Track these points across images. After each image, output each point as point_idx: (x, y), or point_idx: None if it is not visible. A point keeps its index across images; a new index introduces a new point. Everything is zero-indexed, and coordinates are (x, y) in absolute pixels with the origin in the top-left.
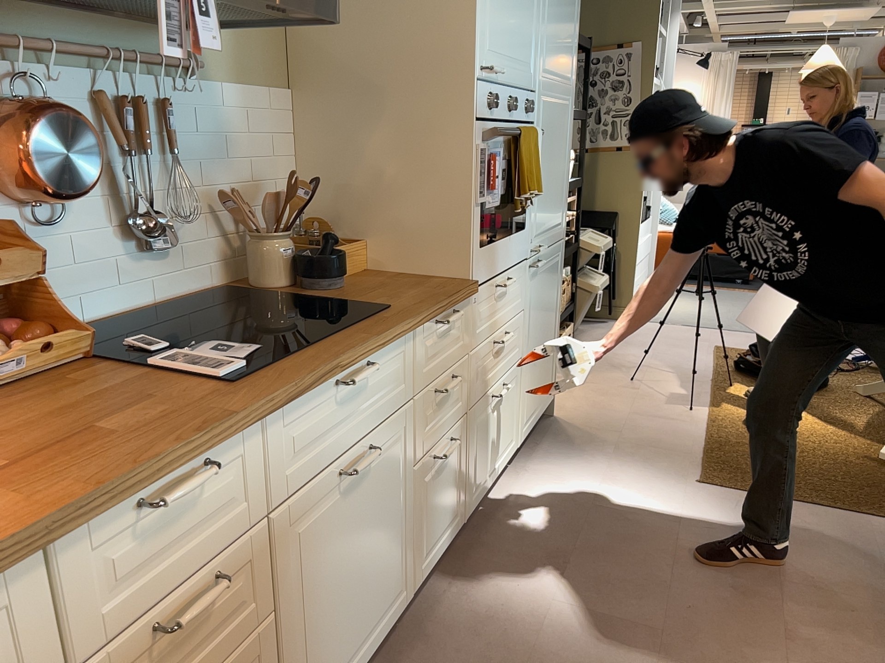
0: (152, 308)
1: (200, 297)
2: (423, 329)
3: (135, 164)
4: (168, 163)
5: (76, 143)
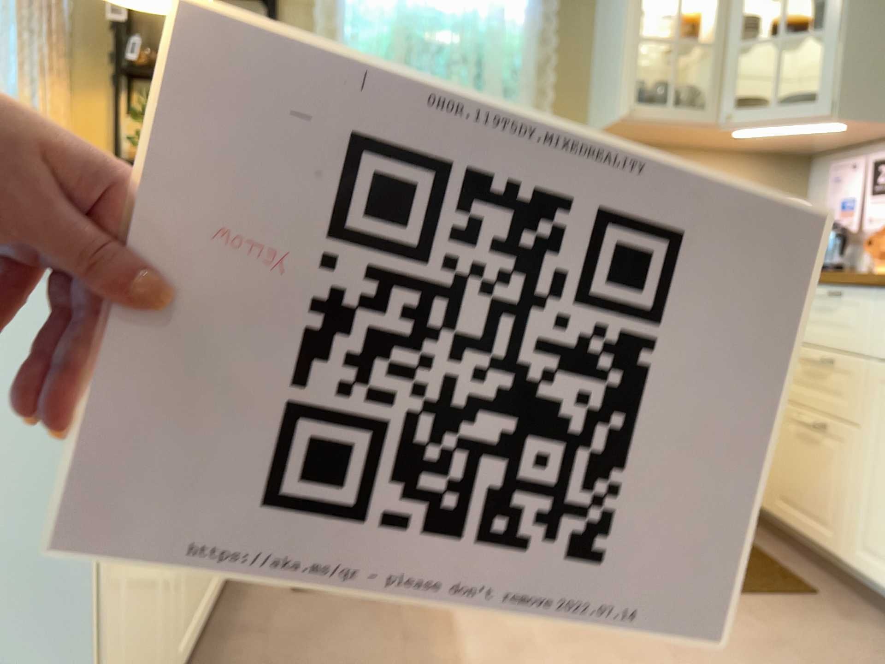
0: None
1: None
2: None
3: None
4: None
5: None
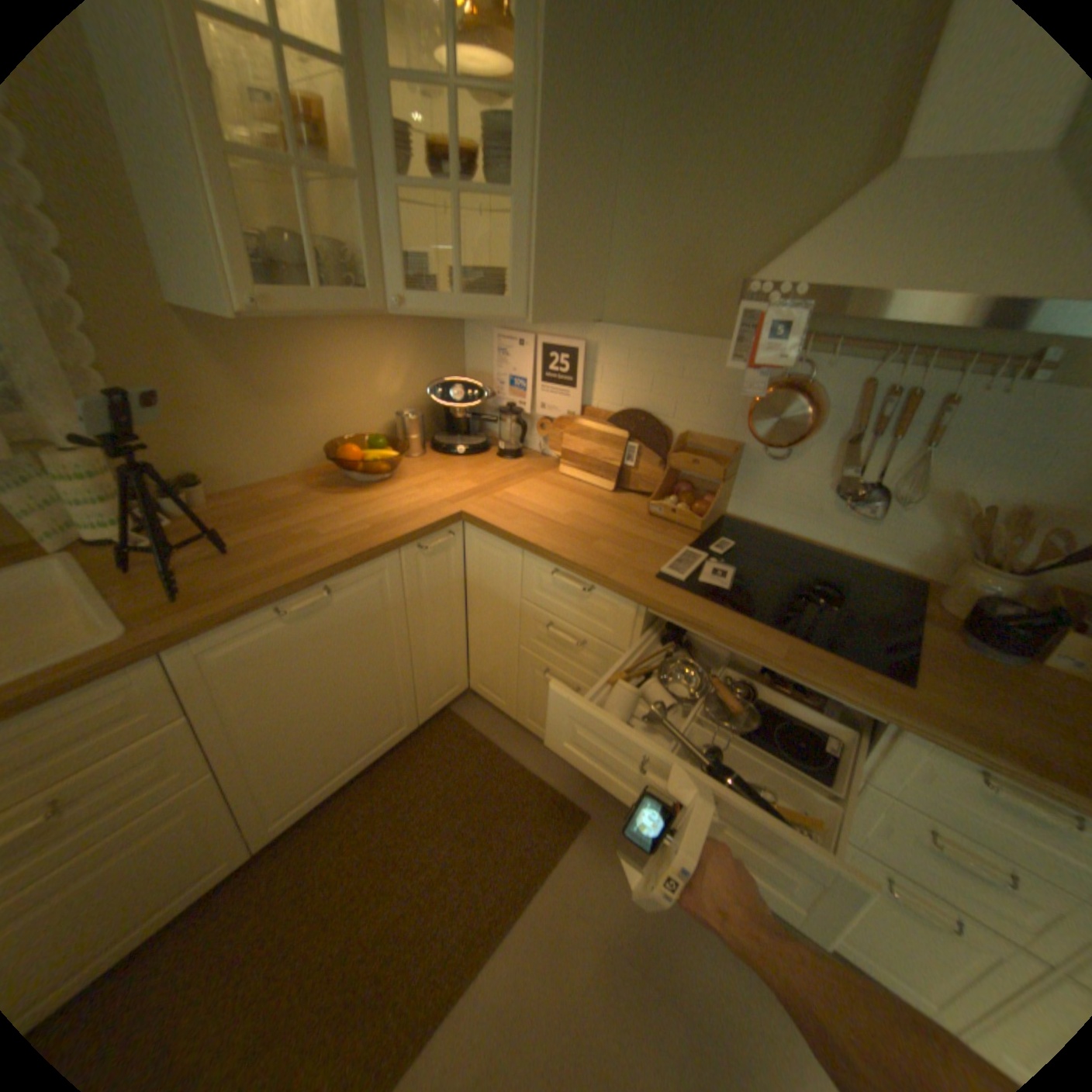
0: (836, 553)
1: (895, 574)
2: (936, 749)
3: (884, 442)
4: (929, 452)
5: (790, 413)
